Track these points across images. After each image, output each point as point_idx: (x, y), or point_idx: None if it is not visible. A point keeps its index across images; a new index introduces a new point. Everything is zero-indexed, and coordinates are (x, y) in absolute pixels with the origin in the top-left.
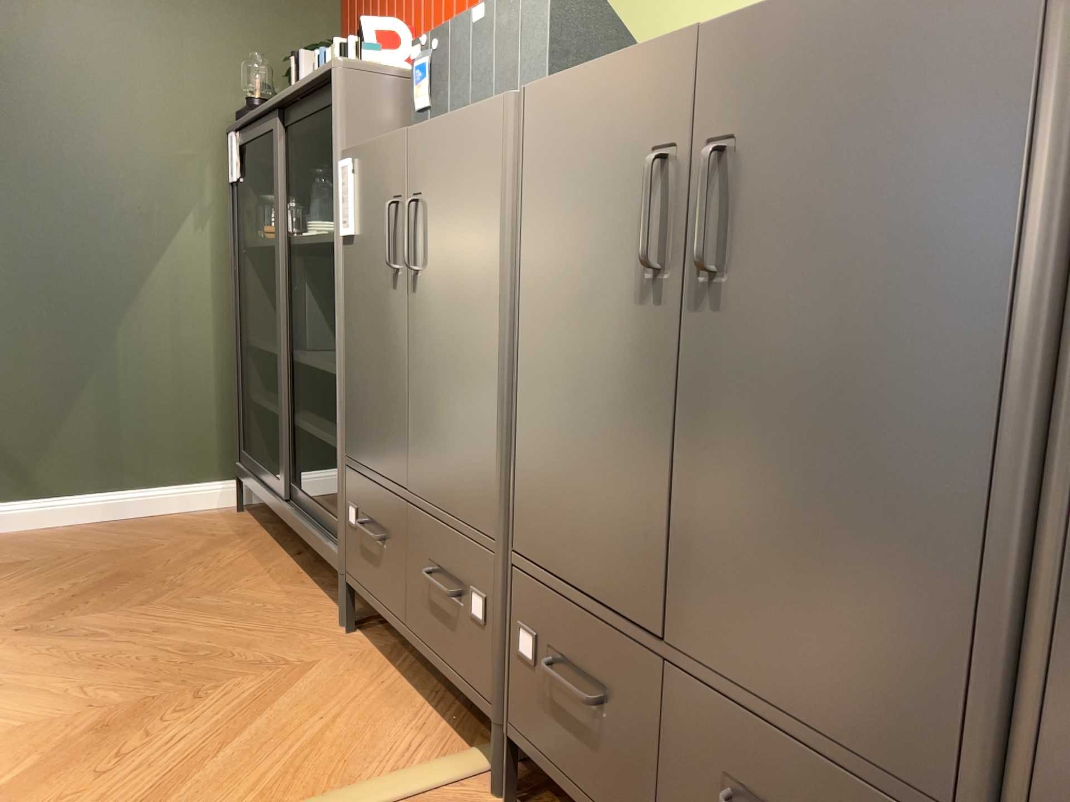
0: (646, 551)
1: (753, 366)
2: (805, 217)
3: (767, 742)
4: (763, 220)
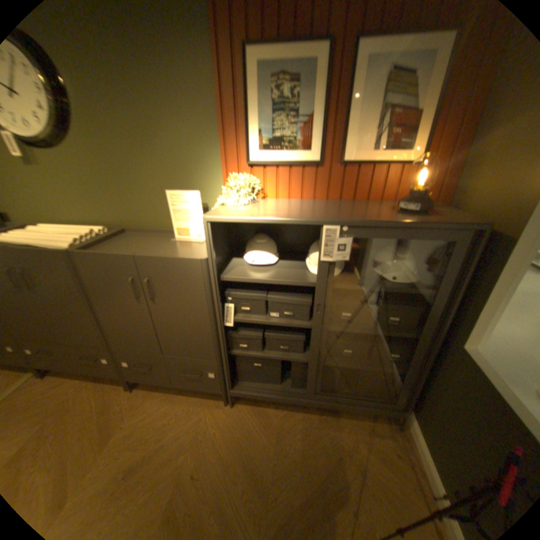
0: (45, 331)
1: (48, 303)
2: (45, 283)
3: (80, 350)
4: (37, 282)
